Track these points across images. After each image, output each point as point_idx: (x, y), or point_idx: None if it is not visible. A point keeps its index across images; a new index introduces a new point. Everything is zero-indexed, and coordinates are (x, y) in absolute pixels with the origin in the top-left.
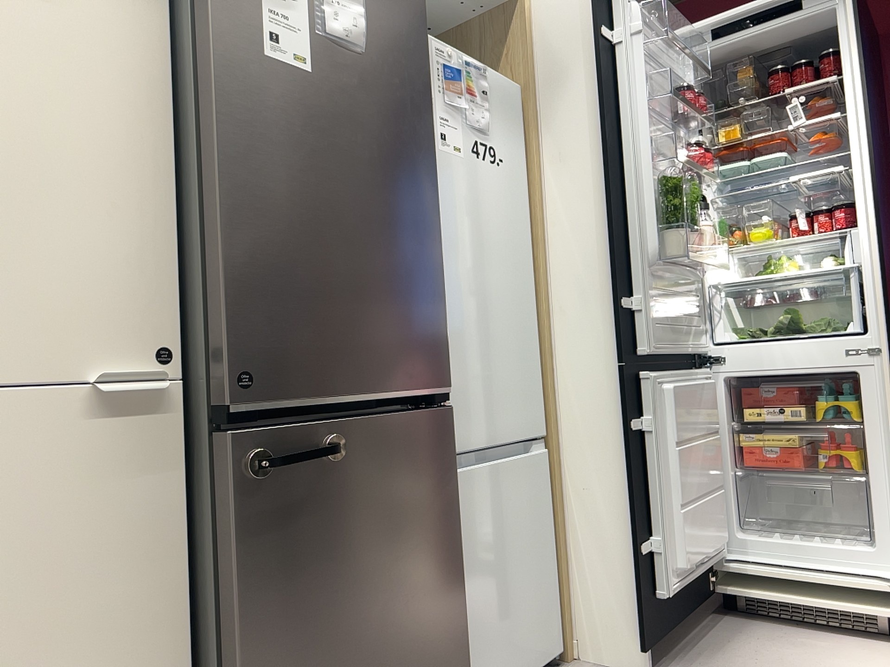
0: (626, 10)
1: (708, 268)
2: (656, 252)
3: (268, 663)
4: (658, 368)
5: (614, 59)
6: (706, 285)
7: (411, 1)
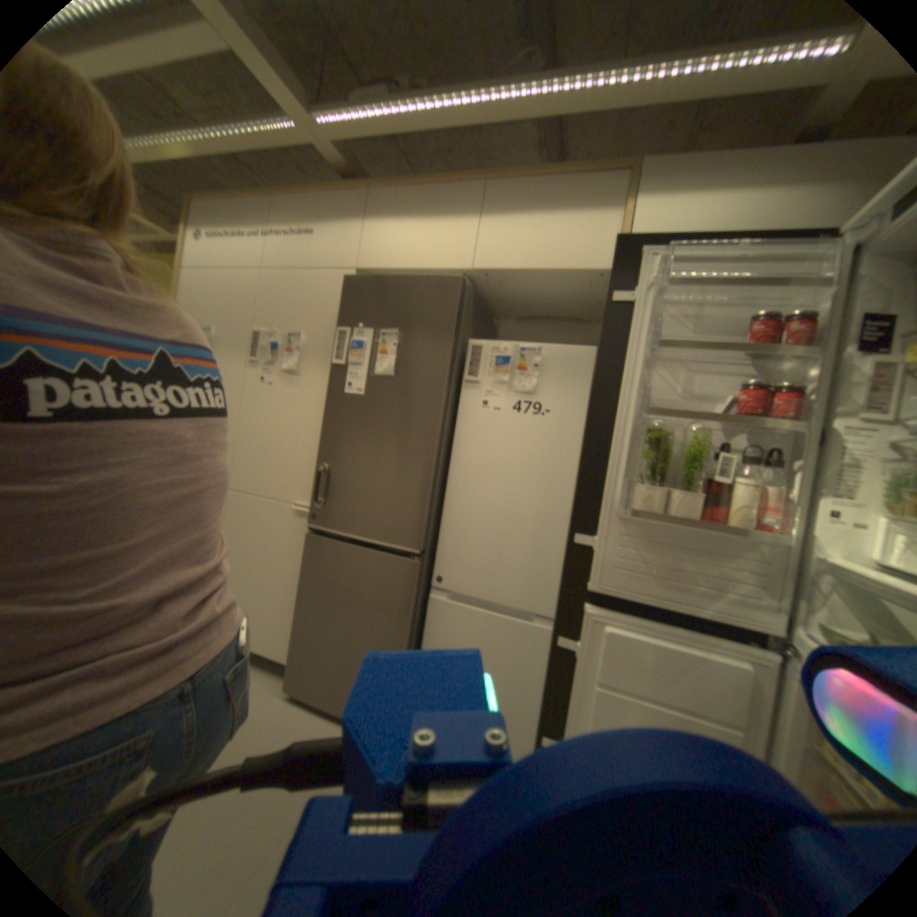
0: (646, 266)
1: (823, 536)
2: (618, 502)
3: (302, 616)
4: (634, 612)
5: (628, 318)
6: (811, 556)
7: (438, 336)
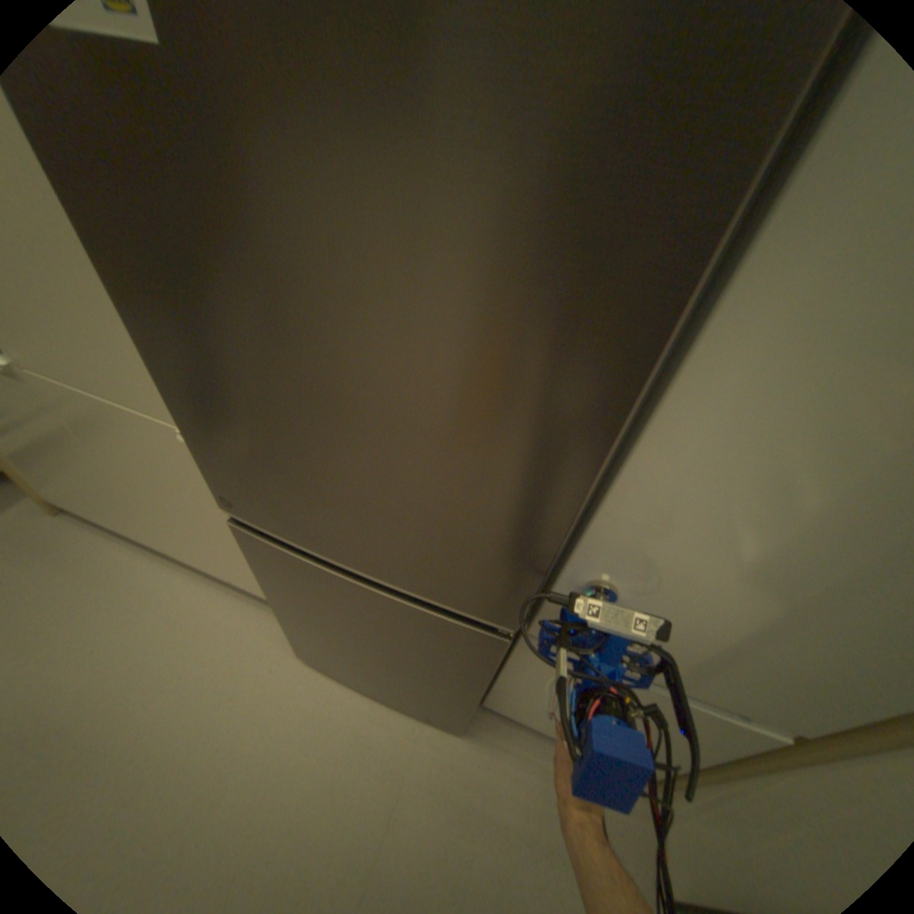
0: None
1: None
2: None
3: (287, 615)
4: None
5: None
6: None
7: None
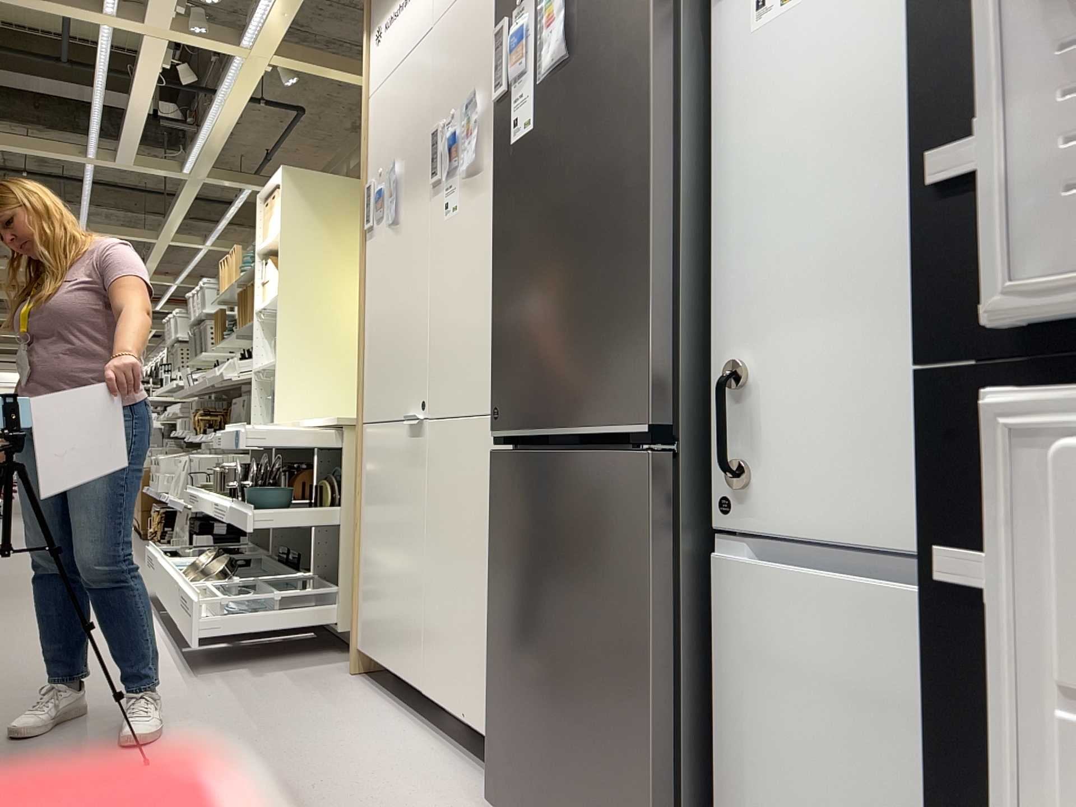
0: None
1: None
2: None
3: (499, 632)
4: None
5: None
6: None
7: None
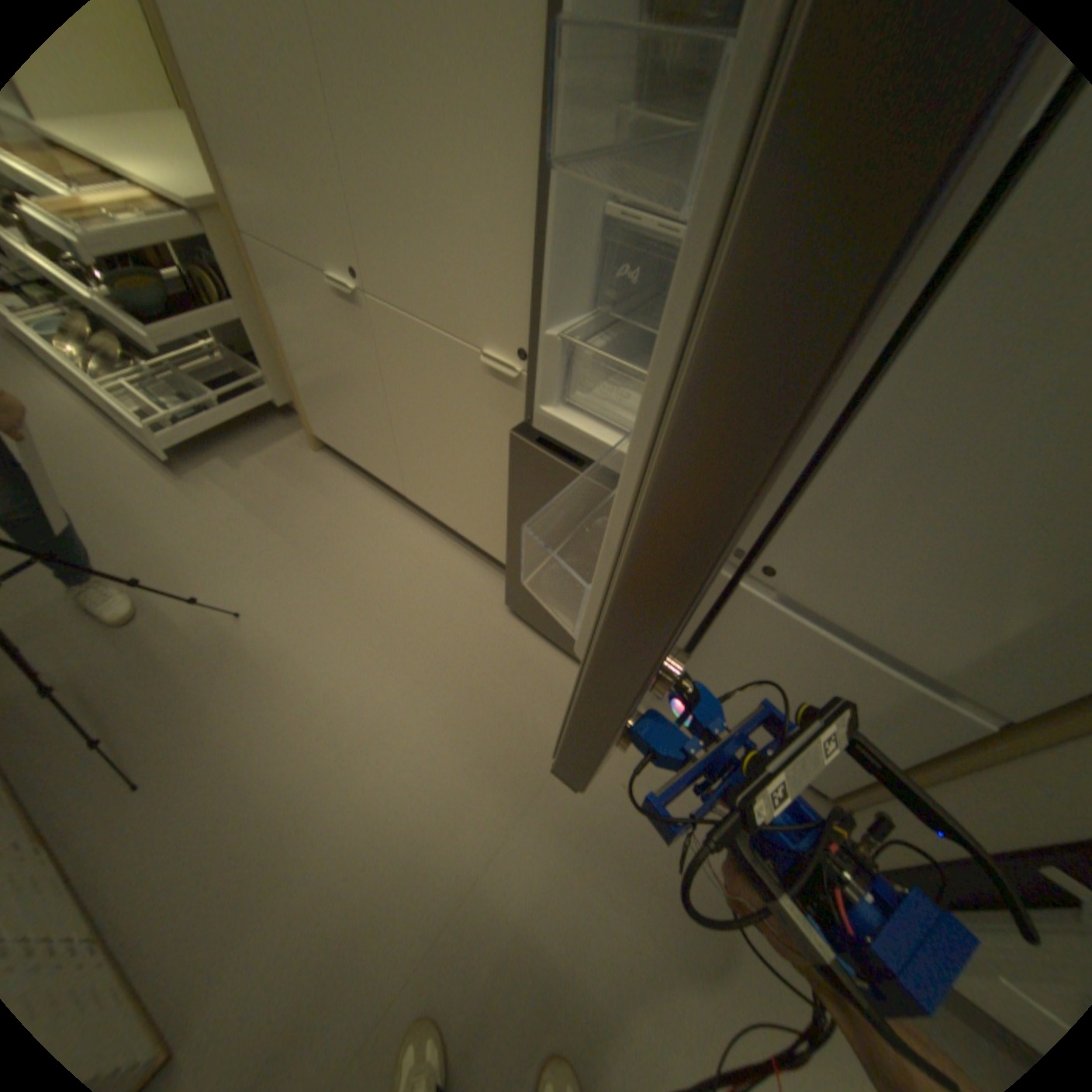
0: None
1: None
2: None
3: (521, 545)
4: None
5: None
6: None
7: None
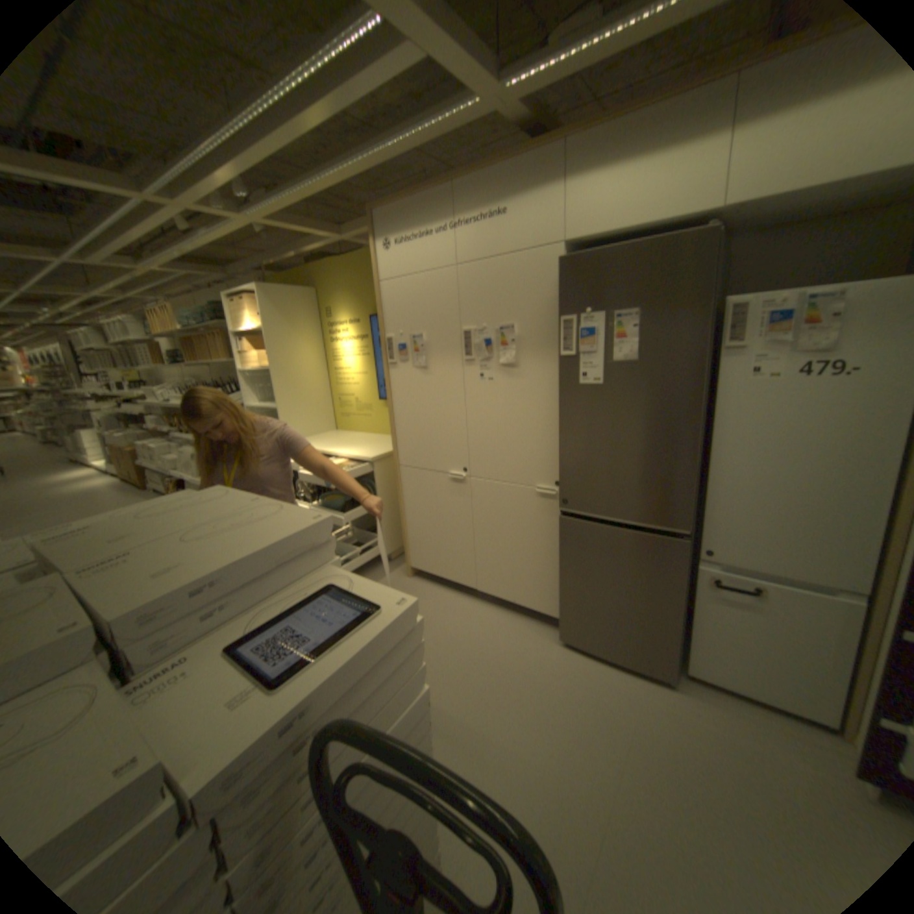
0: None
1: None
2: None
3: (569, 585)
4: None
5: None
6: None
7: (693, 307)
